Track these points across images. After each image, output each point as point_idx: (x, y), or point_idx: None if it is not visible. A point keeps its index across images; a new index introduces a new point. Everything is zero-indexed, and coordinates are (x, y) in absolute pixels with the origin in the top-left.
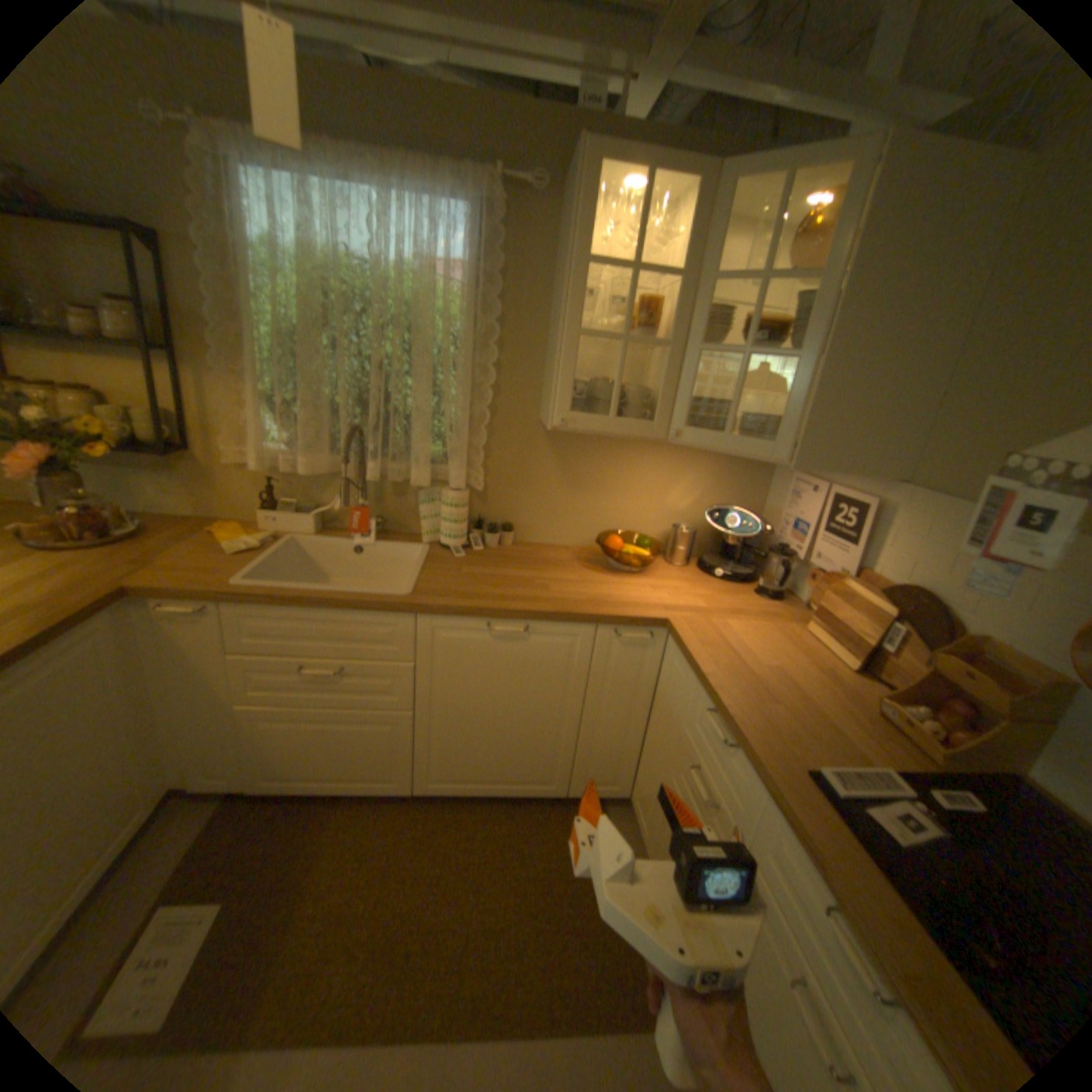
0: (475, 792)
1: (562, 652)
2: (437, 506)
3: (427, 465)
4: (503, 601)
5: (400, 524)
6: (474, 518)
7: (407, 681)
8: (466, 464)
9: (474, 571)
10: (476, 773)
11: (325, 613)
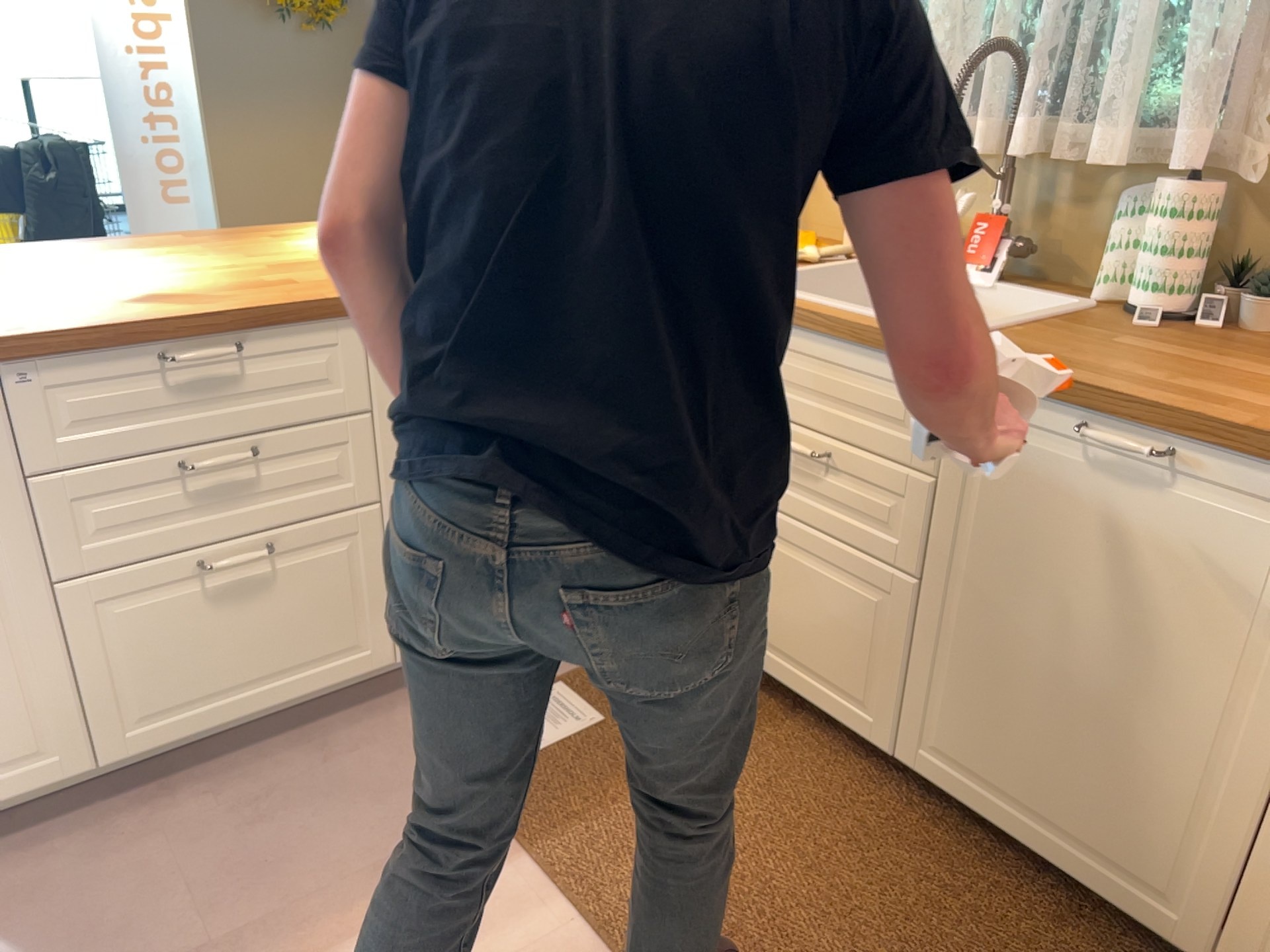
0: (1001, 816)
1: (1255, 548)
2: (1143, 224)
3: (1123, 119)
4: (1137, 386)
5: (1068, 266)
6: (1233, 266)
7: (918, 512)
8: (1226, 123)
9: (1142, 346)
10: (1010, 772)
11: (825, 344)
